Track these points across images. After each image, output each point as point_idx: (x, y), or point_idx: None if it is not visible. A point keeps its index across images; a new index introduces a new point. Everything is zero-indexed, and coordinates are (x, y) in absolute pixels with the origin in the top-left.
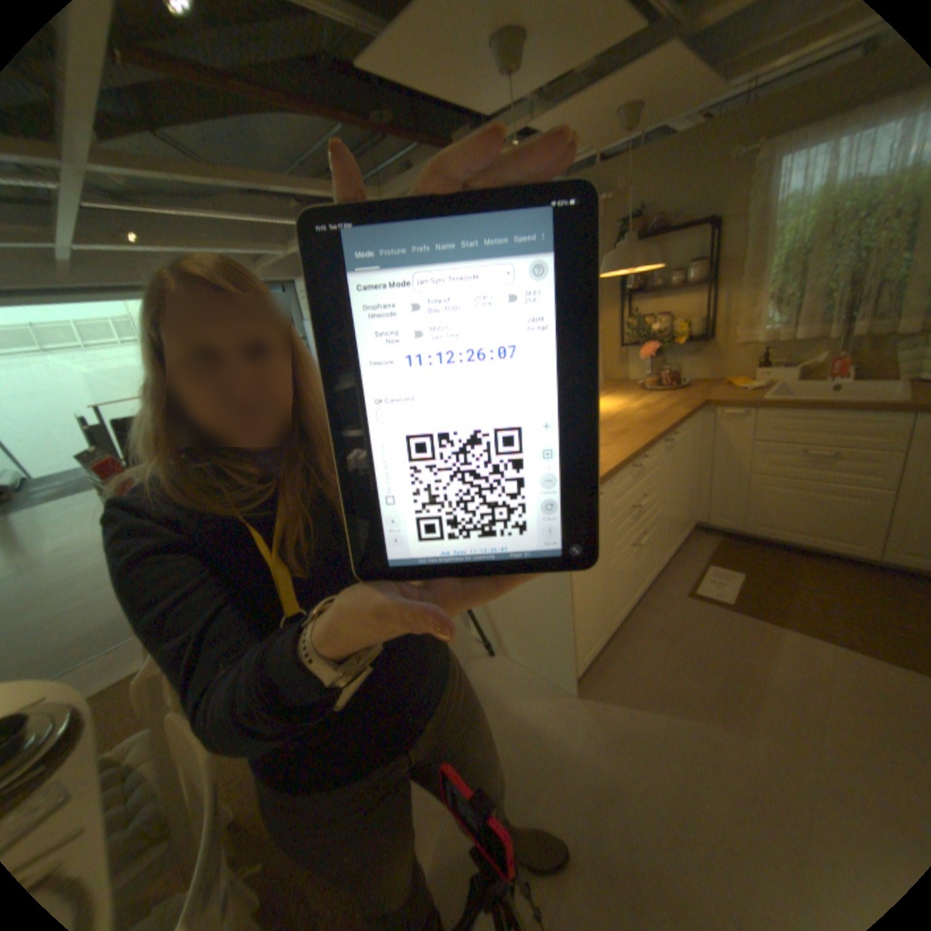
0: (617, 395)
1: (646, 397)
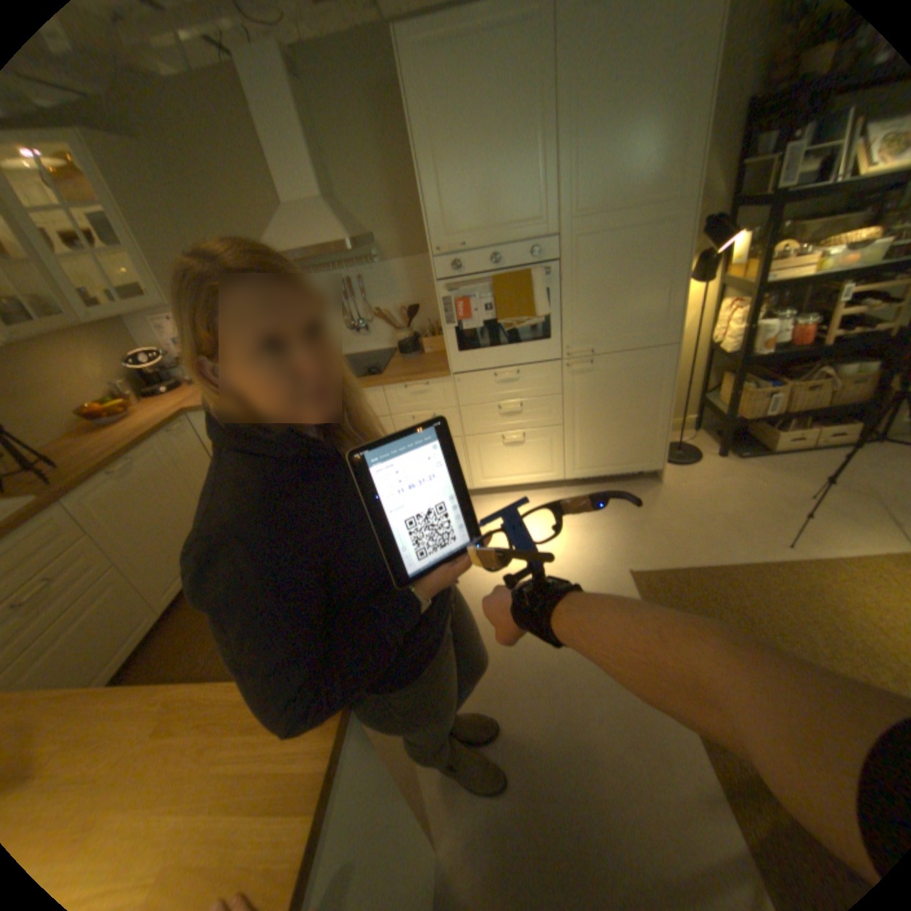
0: None
1: None
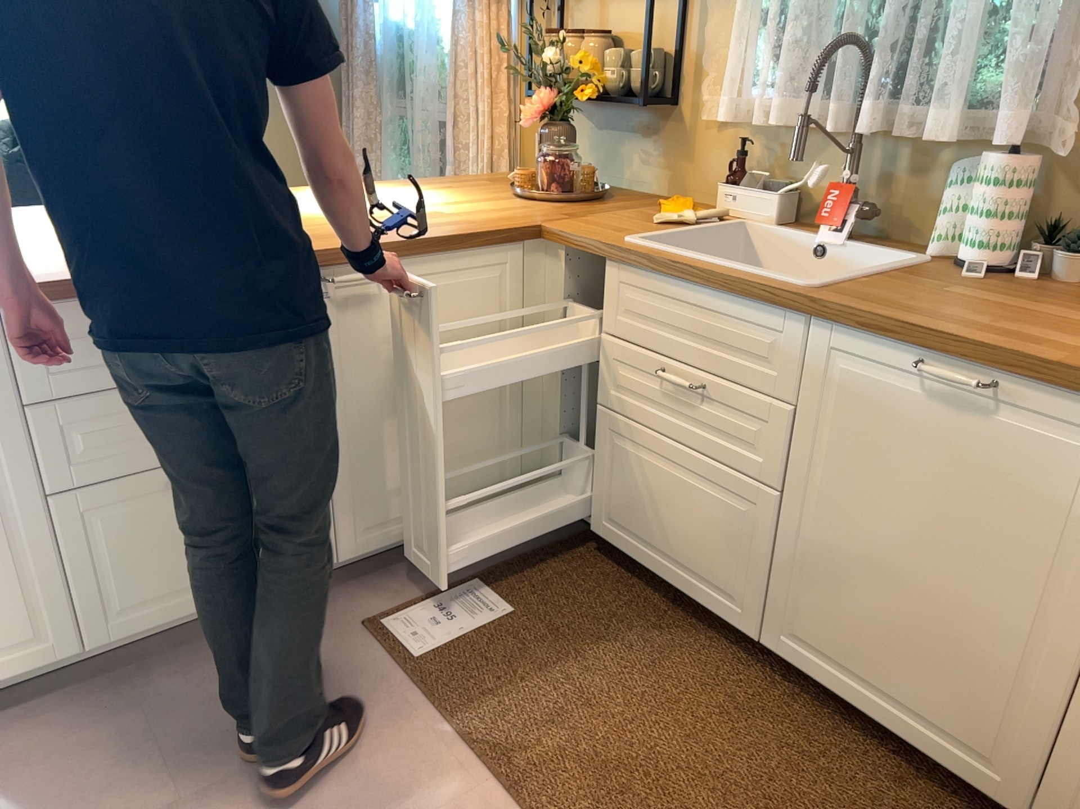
0: (447, 192)
1: (471, 203)
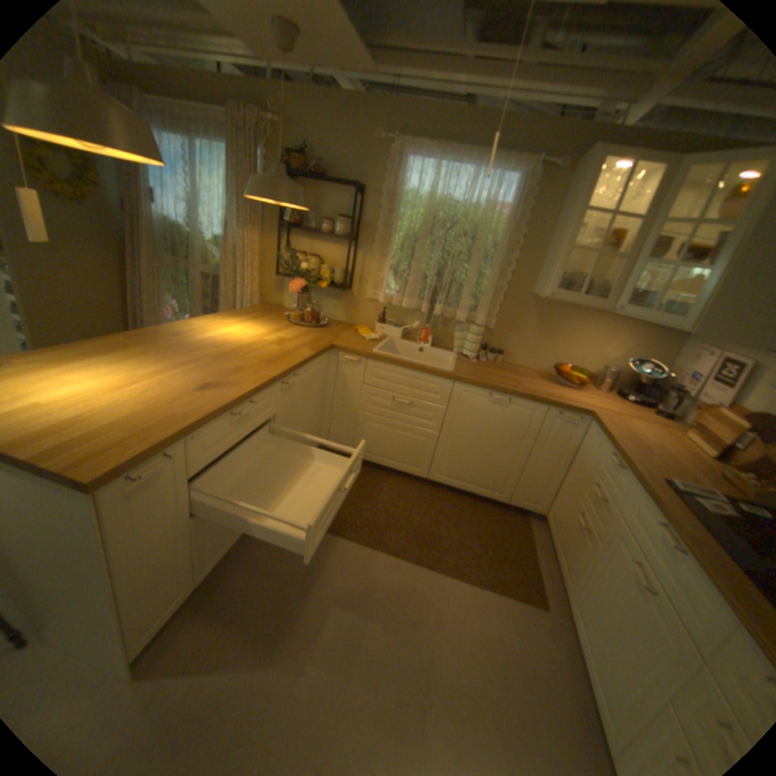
0: (261, 323)
1: (285, 331)
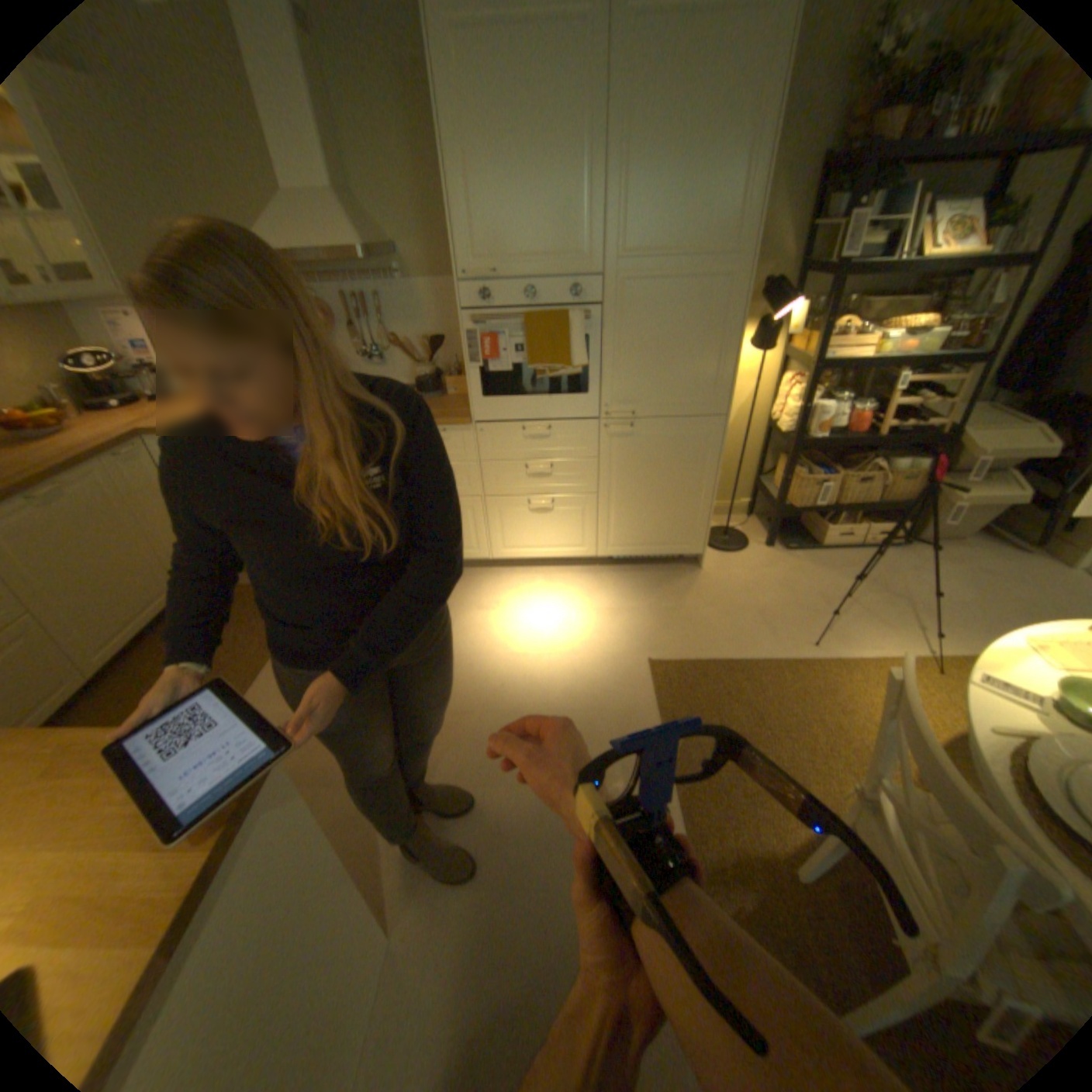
0: None
1: None
